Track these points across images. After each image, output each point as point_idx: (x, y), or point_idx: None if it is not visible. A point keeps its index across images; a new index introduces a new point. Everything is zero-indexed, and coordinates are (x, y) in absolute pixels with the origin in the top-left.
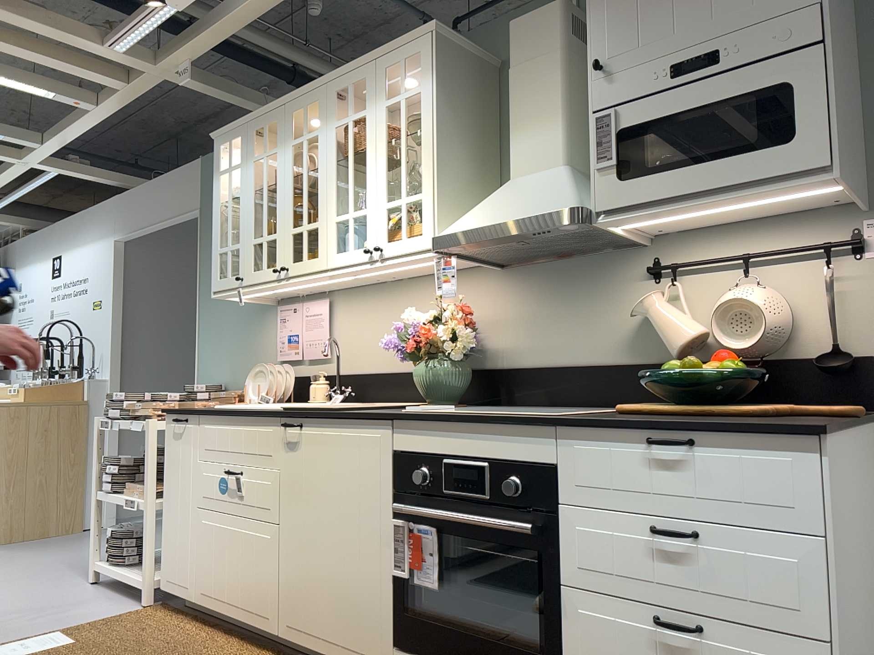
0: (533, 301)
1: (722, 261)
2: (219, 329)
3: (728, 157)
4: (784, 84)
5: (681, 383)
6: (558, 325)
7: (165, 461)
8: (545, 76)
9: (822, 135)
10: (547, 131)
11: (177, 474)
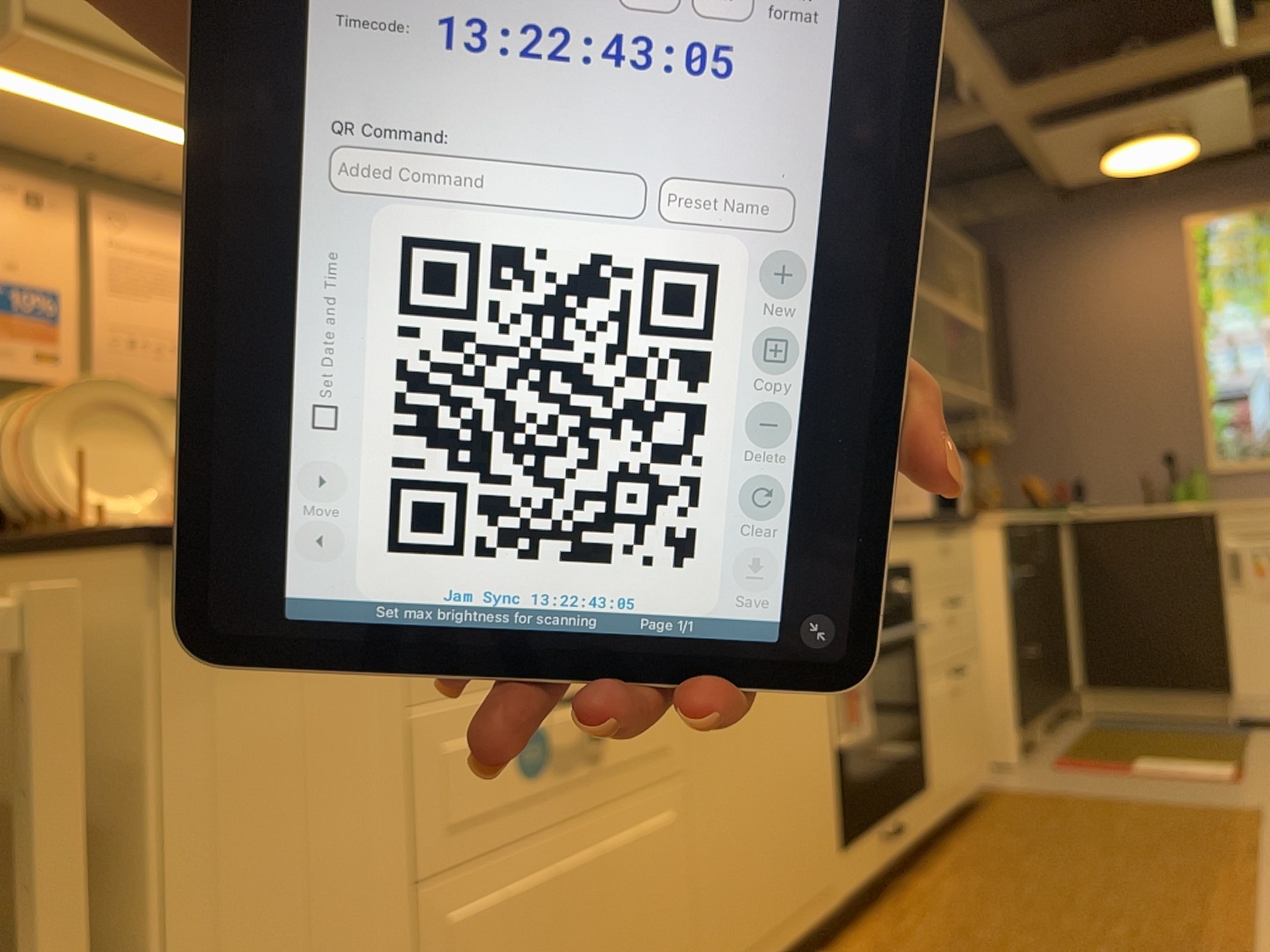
0: None
1: None
2: None
3: None
4: None
5: None
6: None
7: (143, 795)
8: None
9: None
10: None
11: (269, 816)
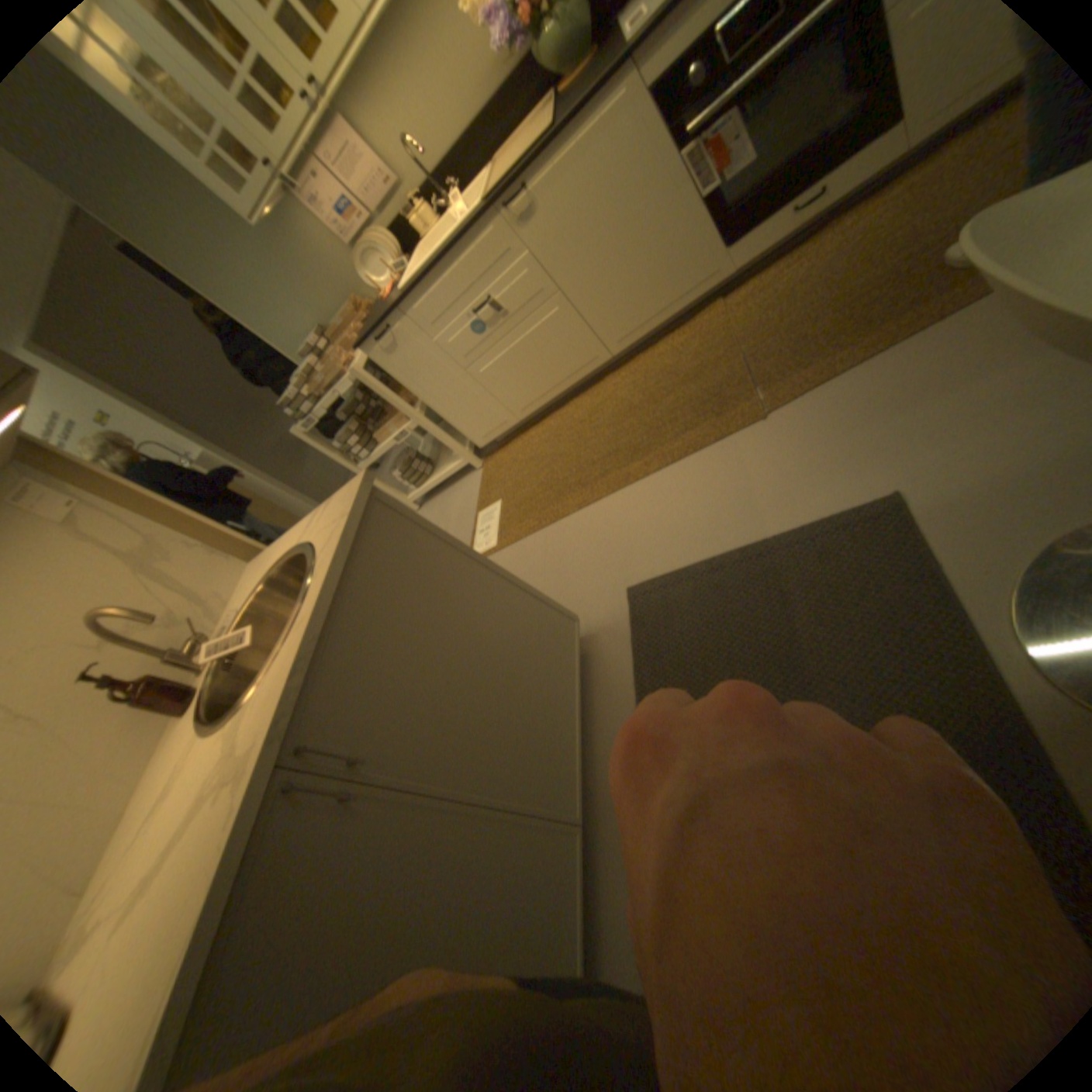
0: None
1: None
2: (254, 291)
3: None
4: None
5: None
6: None
7: (399, 379)
8: None
9: None
10: None
11: (422, 372)
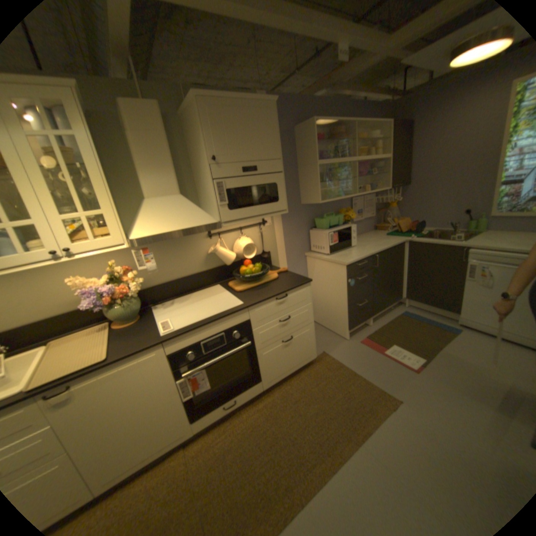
0: (153, 254)
1: (233, 230)
2: None
3: (263, 204)
4: (275, 183)
5: (251, 276)
6: (170, 262)
7: None
8: (158, 143)
9: (285, 201)
10: (166, 175)
11: None
